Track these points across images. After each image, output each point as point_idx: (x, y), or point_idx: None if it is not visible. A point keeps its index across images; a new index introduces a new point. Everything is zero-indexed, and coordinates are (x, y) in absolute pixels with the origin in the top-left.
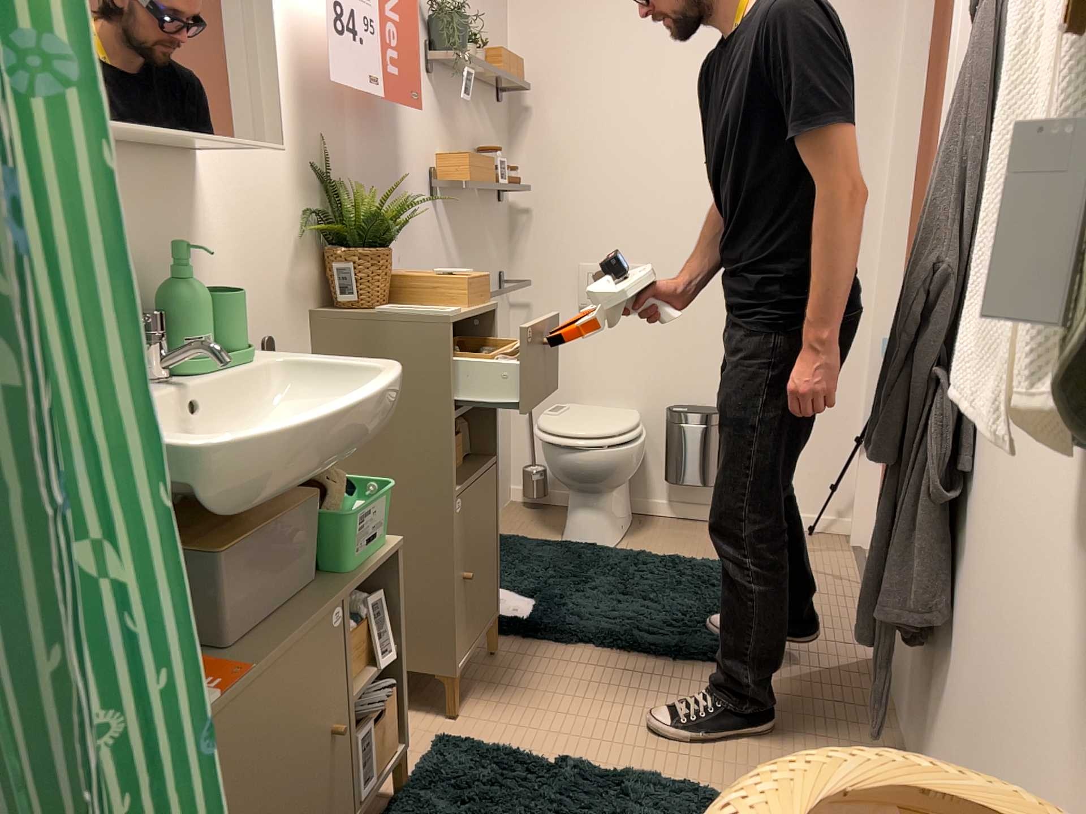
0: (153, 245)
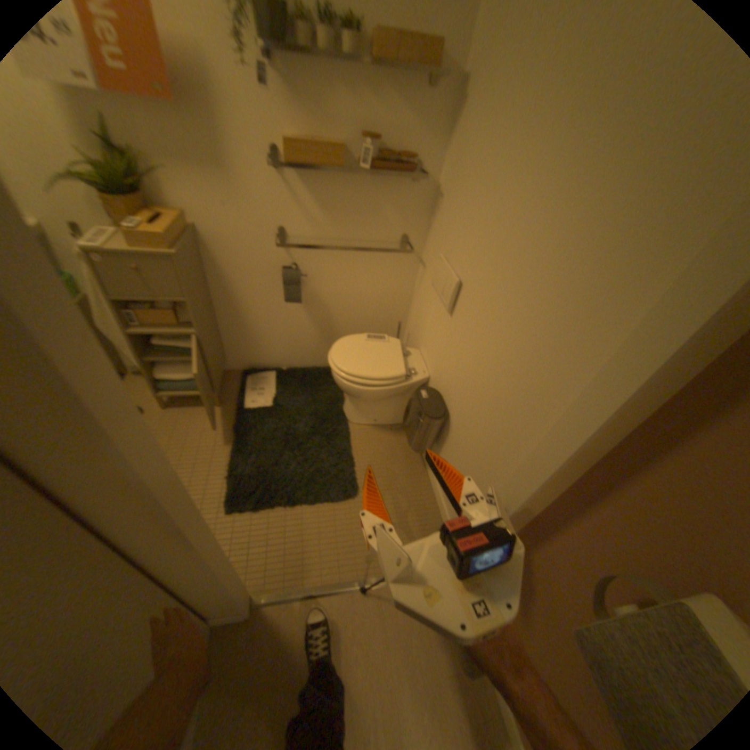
0: None
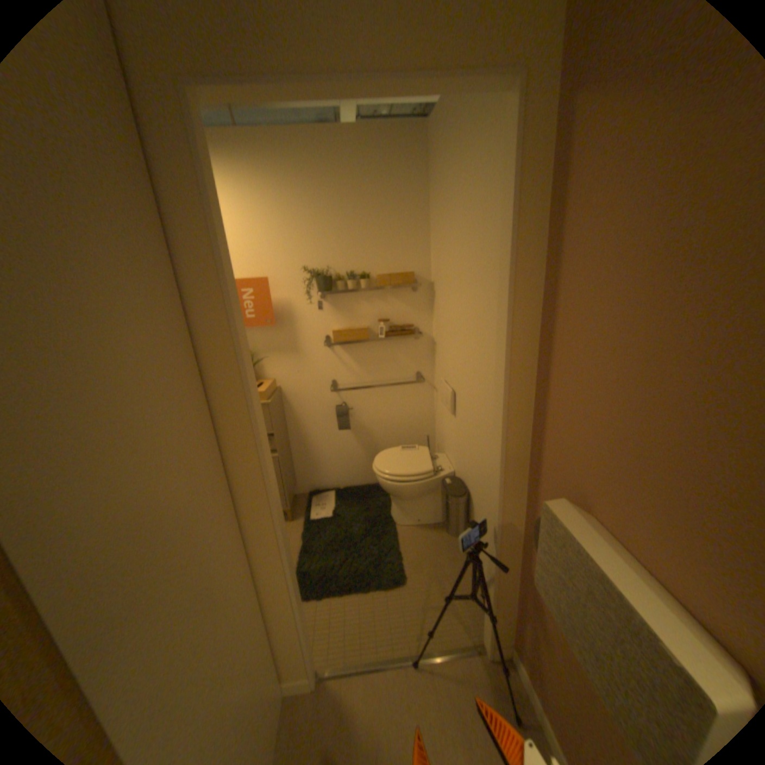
0: None
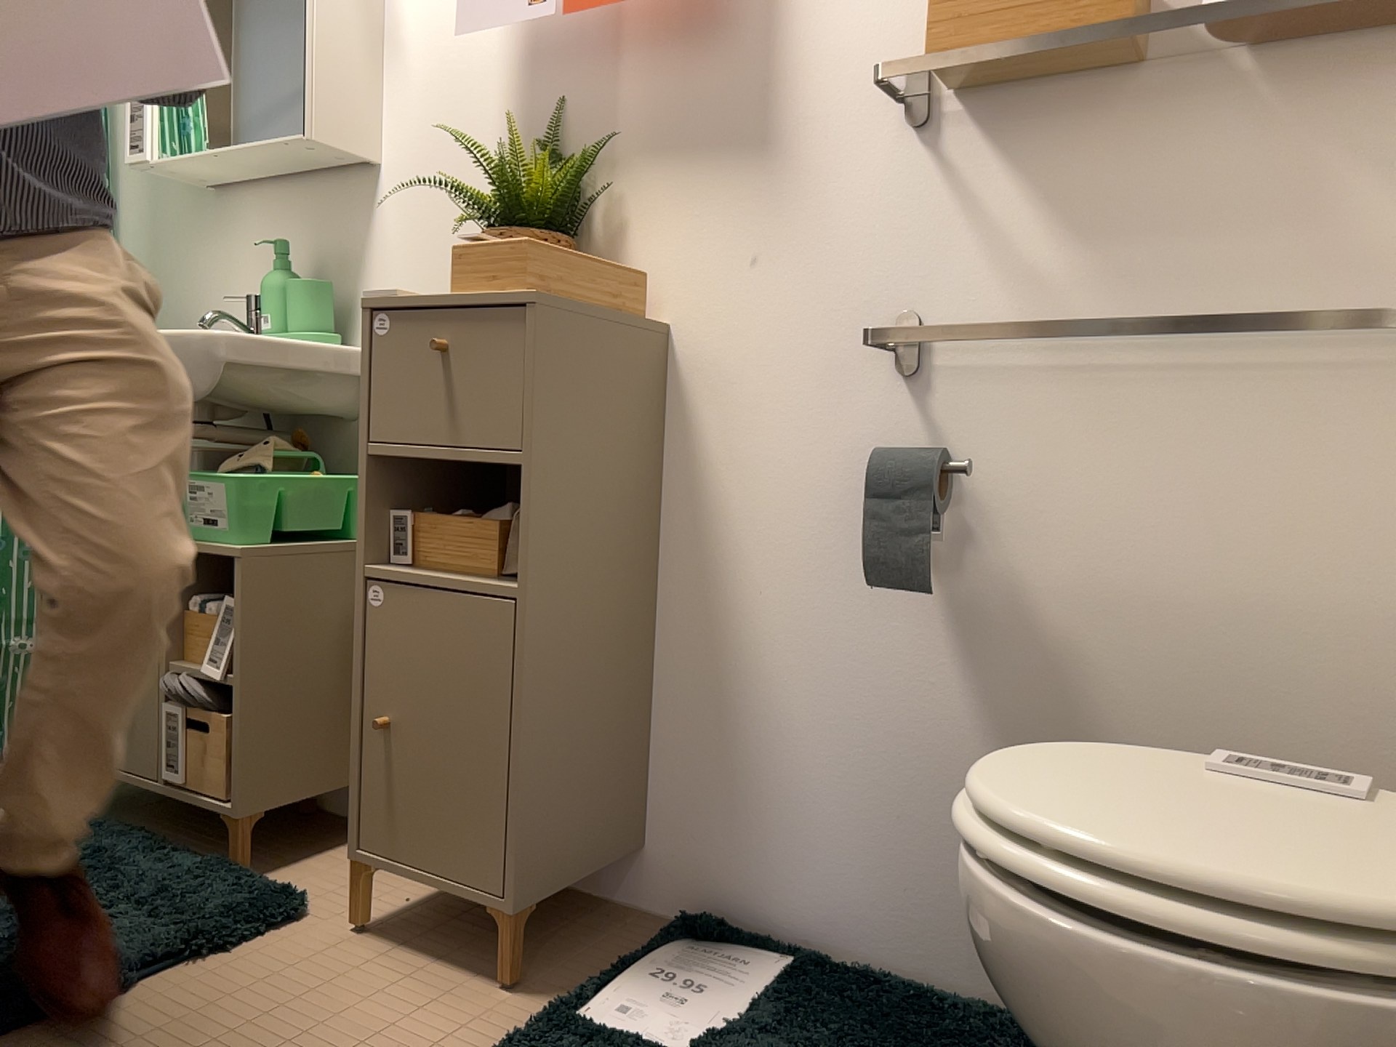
0: (323, 251)
